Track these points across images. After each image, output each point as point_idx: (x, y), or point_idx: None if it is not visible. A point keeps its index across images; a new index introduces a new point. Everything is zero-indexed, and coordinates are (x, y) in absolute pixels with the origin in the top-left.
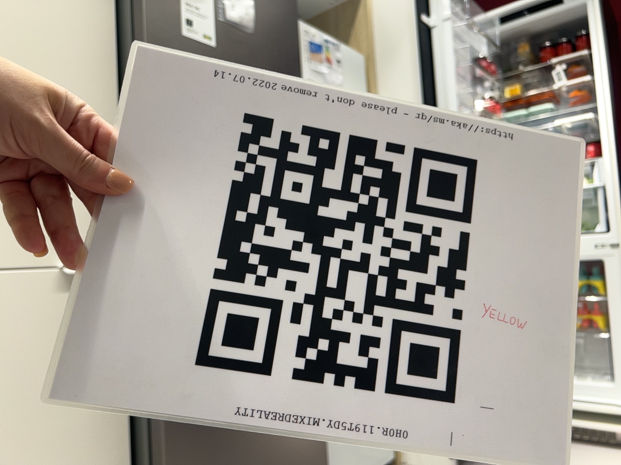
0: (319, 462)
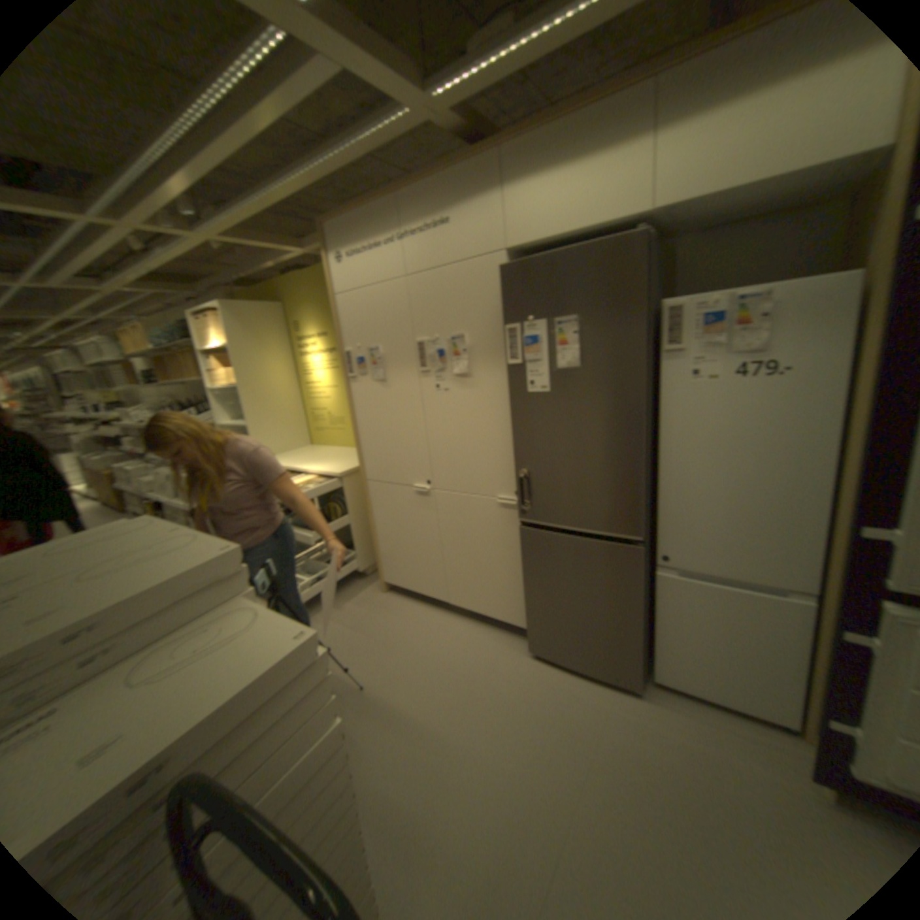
0: (636, 653)
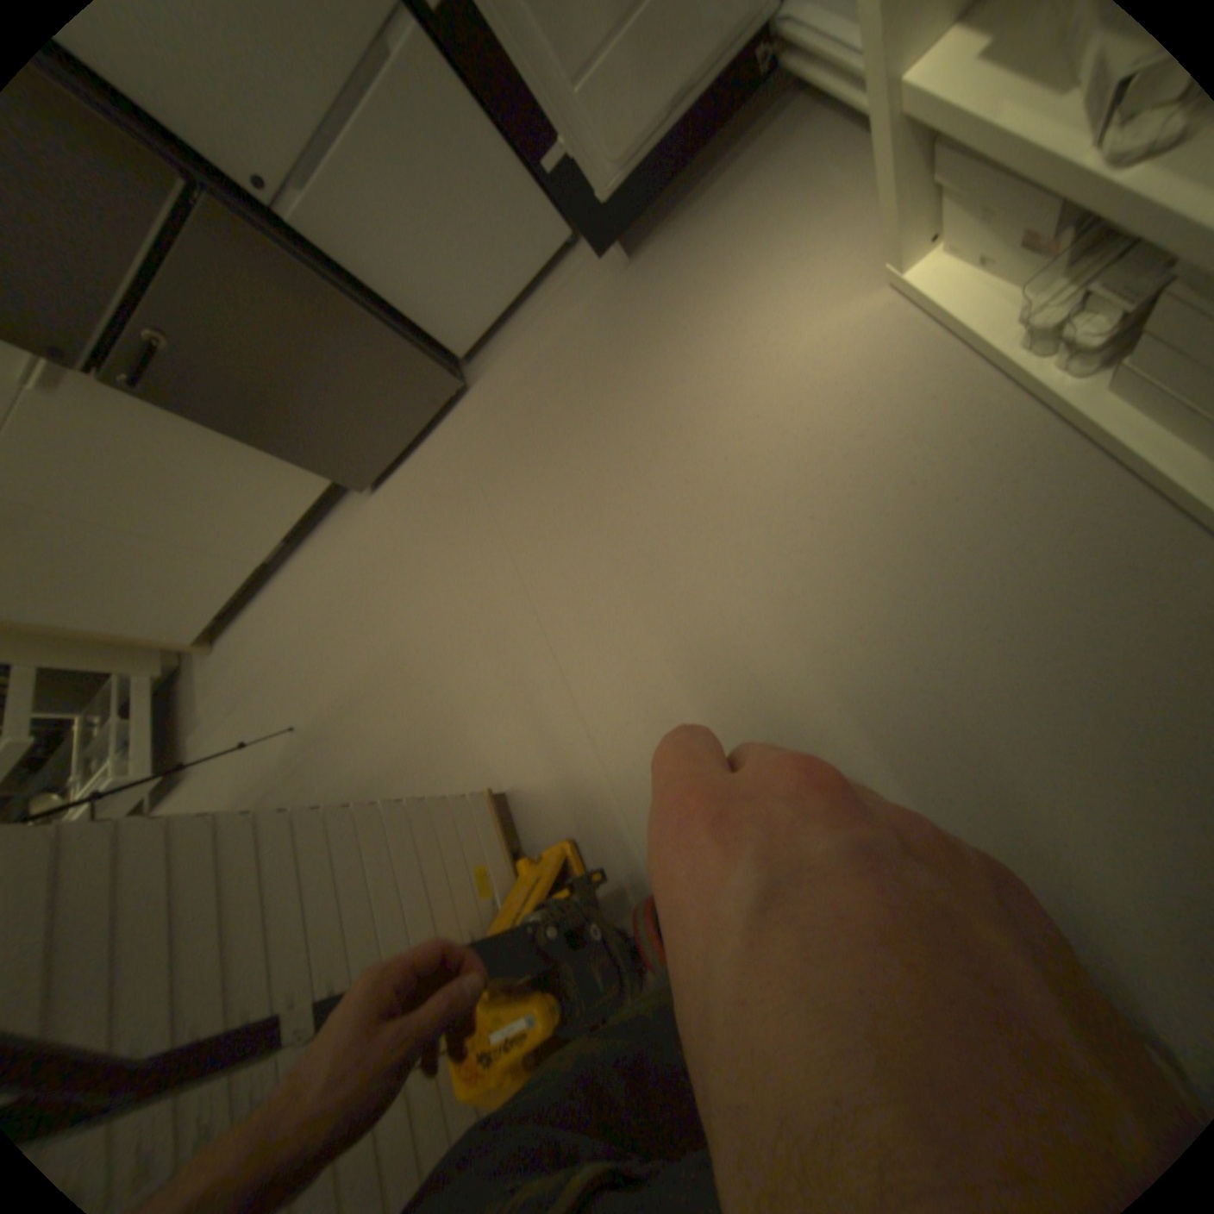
0: (403, 348)
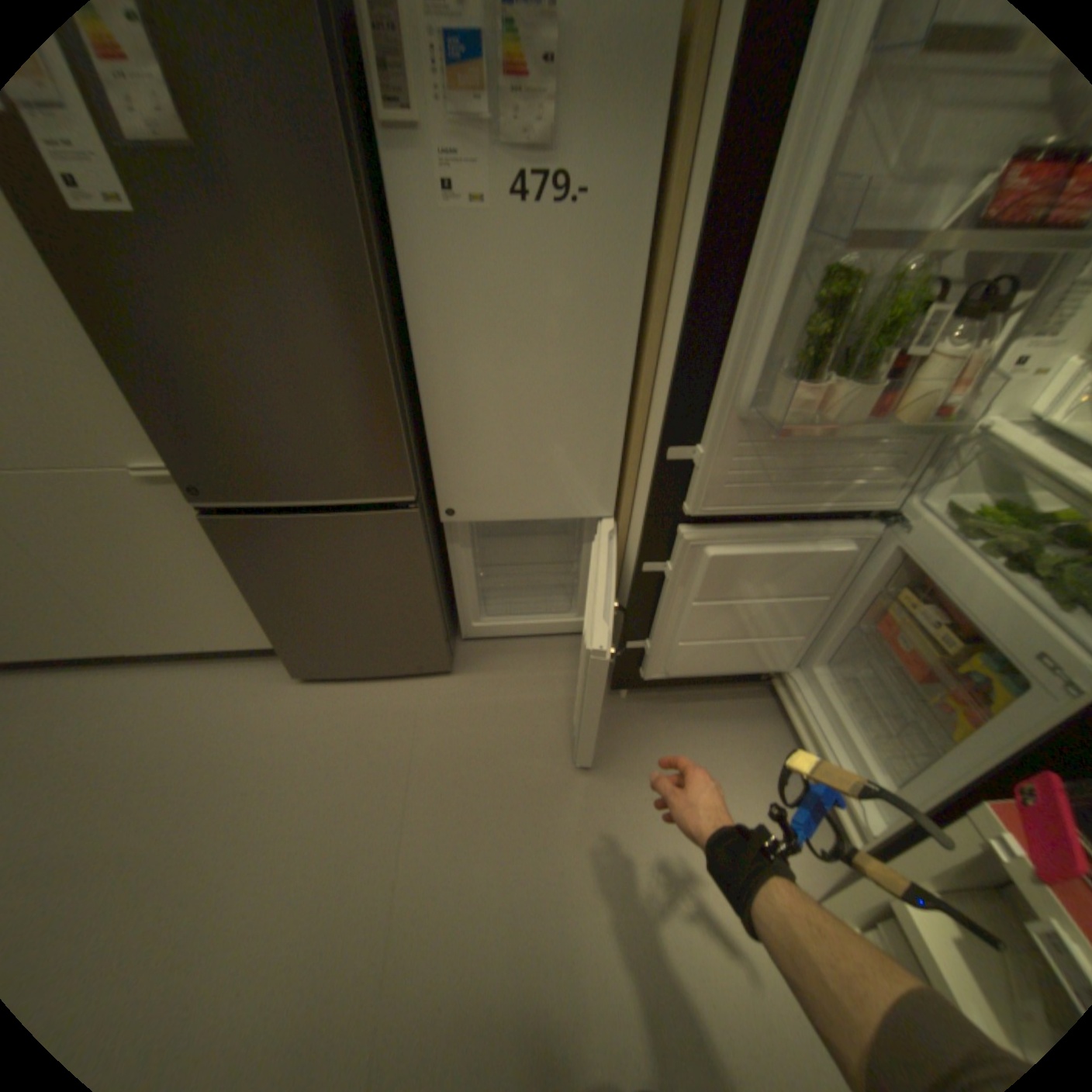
0: (435, 632)
